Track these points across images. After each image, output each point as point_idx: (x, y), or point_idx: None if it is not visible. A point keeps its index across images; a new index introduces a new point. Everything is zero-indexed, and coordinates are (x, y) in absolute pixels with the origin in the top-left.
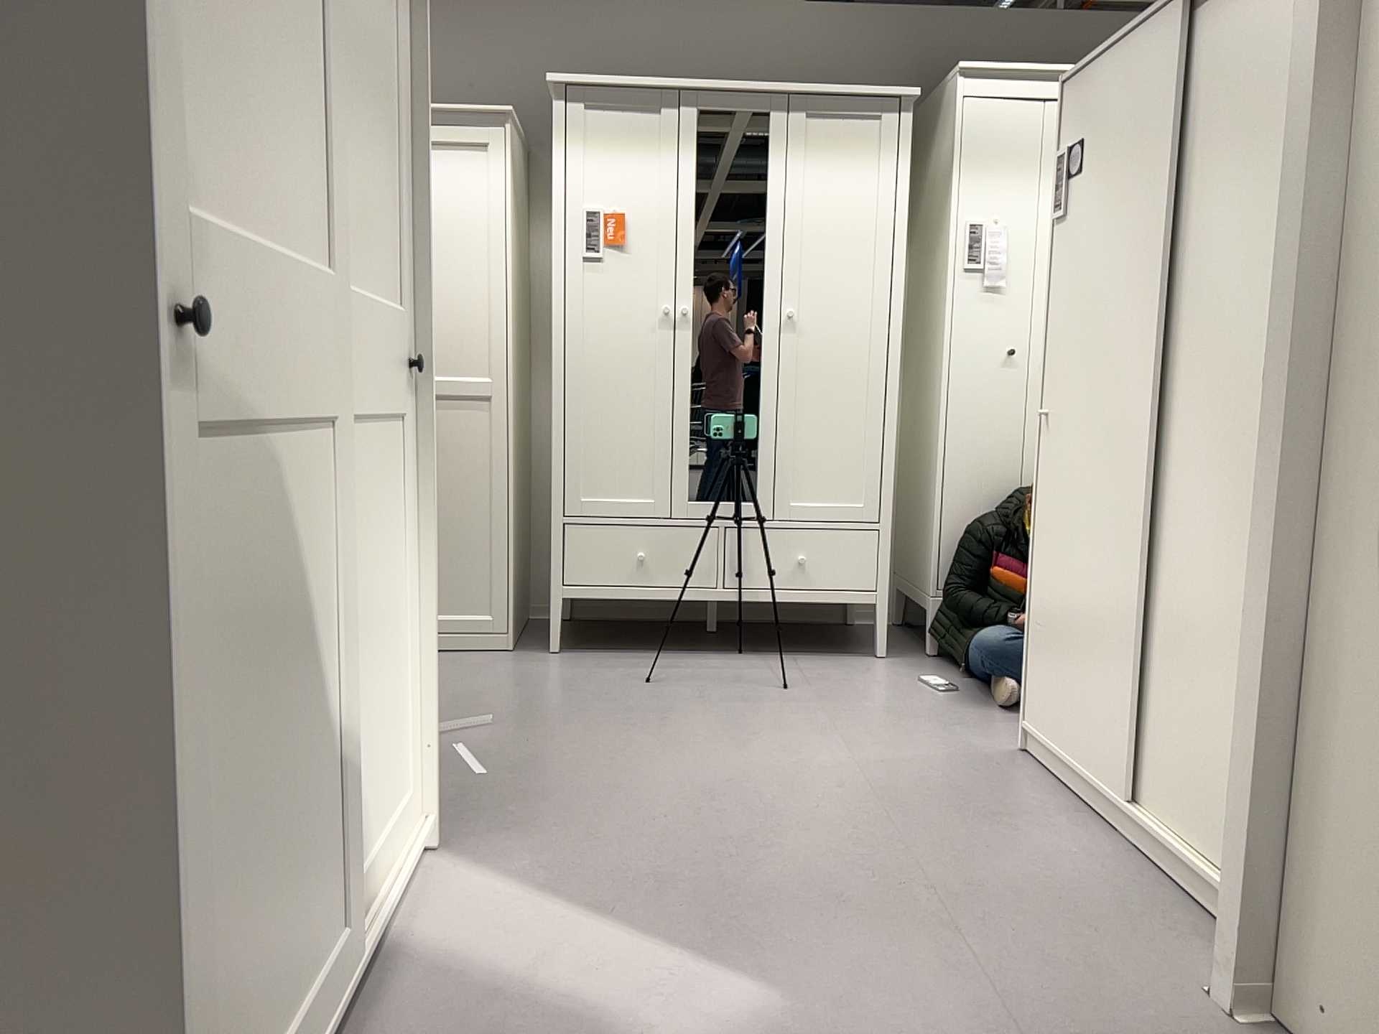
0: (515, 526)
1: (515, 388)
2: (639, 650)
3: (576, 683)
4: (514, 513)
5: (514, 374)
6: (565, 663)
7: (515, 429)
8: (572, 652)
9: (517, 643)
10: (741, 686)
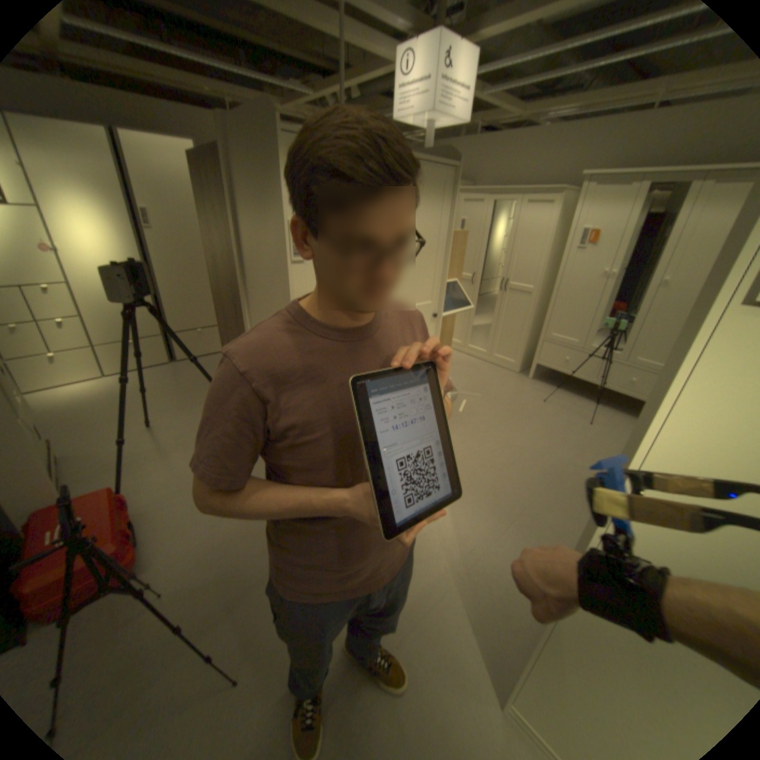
0: (531, 337)
1: (542, 292)
2: (560, 388)
3: (522, 393)
4: (530, 333)
5: (542, 287)
6: (528, 385)
7: (539, 306)
8: (536, 381)
9: (523, 372)
10: (575, 417)
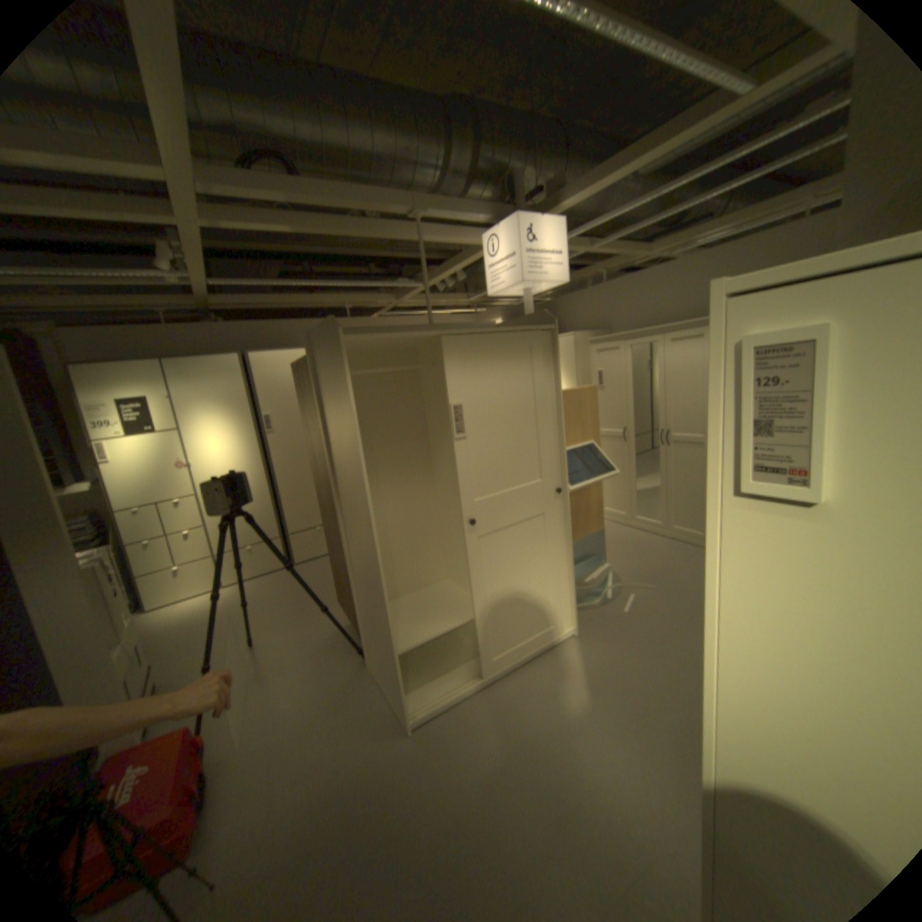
0: None
1: None
2: None
3: None
4: None
5: None
6: None
7: None
8: None
9: None
10: None
